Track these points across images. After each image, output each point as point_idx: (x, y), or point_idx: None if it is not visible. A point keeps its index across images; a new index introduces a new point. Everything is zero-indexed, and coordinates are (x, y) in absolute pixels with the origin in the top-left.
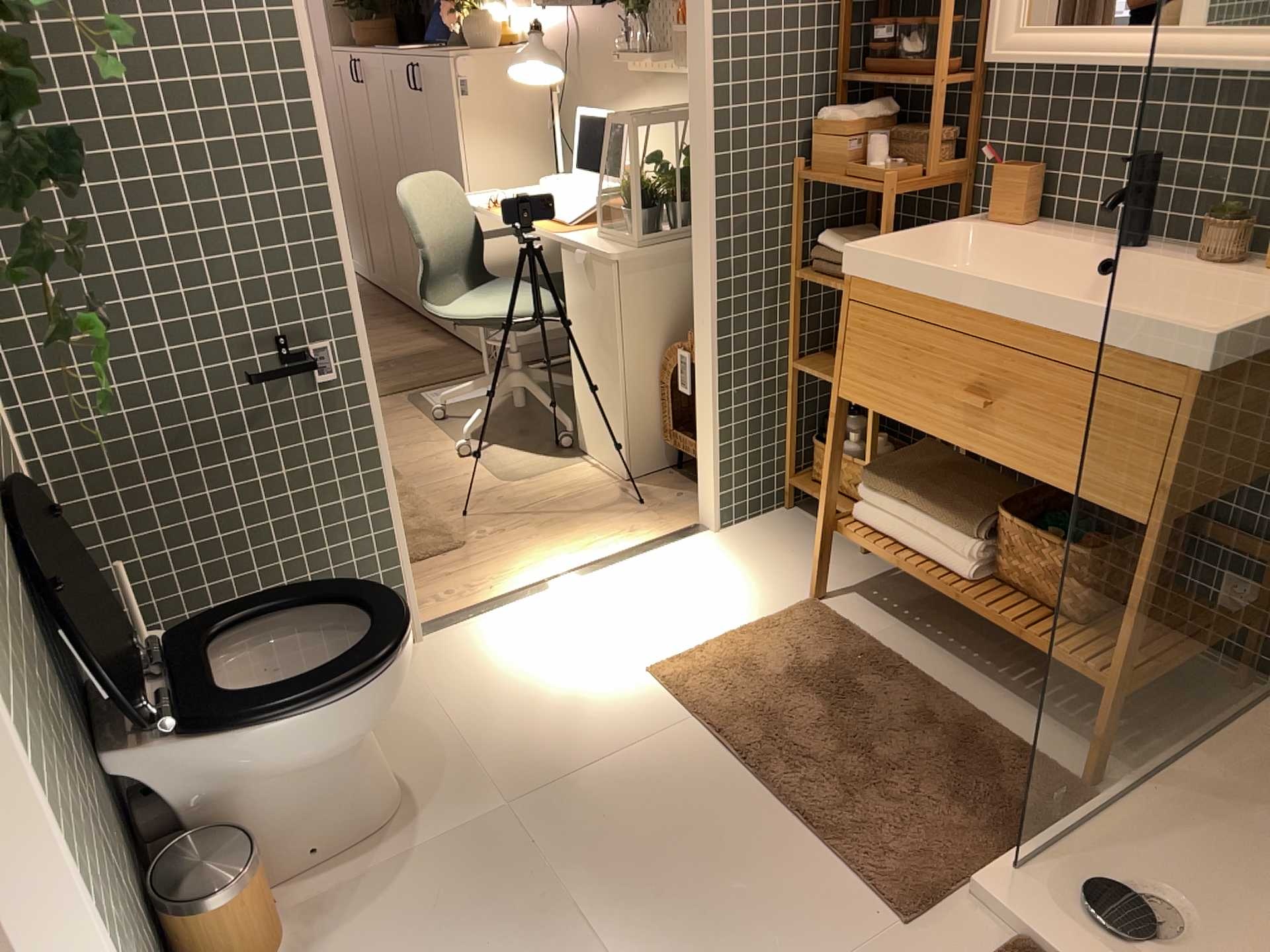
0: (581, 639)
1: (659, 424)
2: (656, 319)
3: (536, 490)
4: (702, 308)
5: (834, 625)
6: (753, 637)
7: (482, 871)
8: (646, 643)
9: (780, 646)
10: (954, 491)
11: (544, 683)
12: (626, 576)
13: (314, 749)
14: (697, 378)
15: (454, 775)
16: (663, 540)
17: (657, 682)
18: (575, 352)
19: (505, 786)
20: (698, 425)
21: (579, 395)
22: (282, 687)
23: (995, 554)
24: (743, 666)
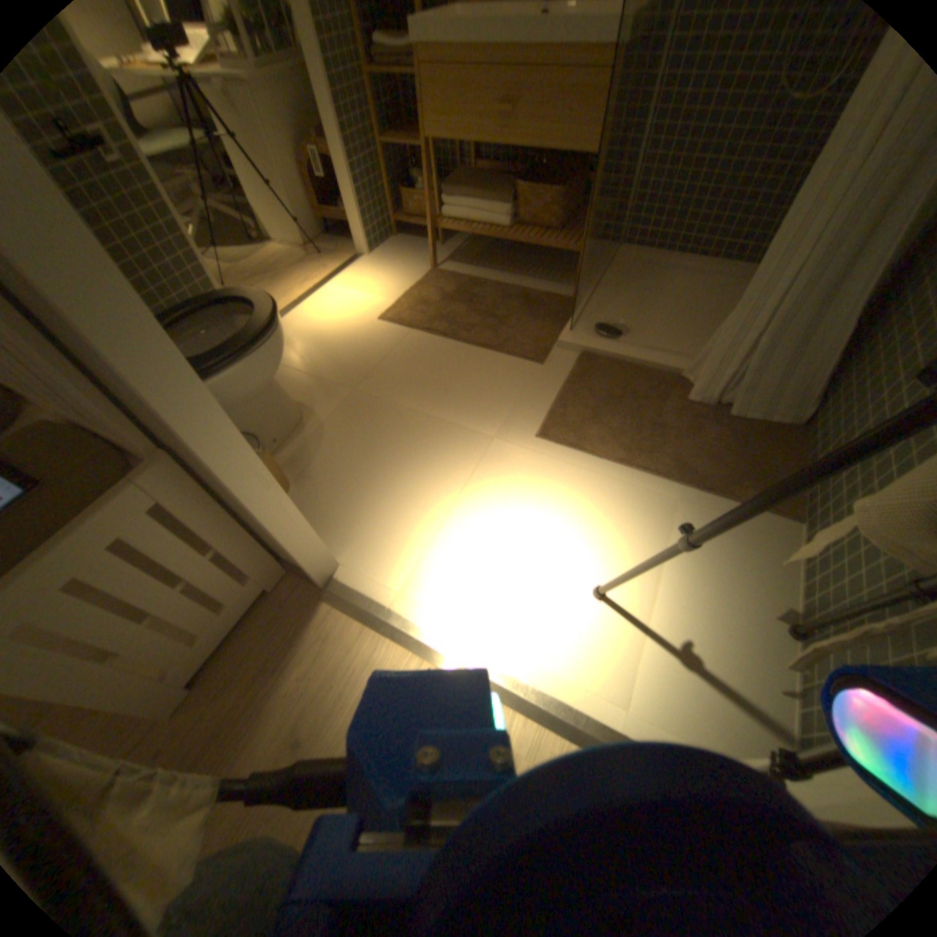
0: (333, 315)
1: (310, 204)
2: (285, 127)
3: (257, 260)
4: (321, 98)
5: (447, 274)
6: (415, 289)
7: (356, 415)
8: (366, 307)
9: (429, 289)
10: (484, 187)
11: (329, 338)
12: (337, 284)
13: (252, 376)
14: (331, 154)
15: (313, 387)
16: (342, 266)
17: (383, 320)
18: (240, 166)
19: (342, 382)
20: (340, 188)
21: (253, 197)
22: (222, 339)
23: (512, 211)
24: (418, 301)
